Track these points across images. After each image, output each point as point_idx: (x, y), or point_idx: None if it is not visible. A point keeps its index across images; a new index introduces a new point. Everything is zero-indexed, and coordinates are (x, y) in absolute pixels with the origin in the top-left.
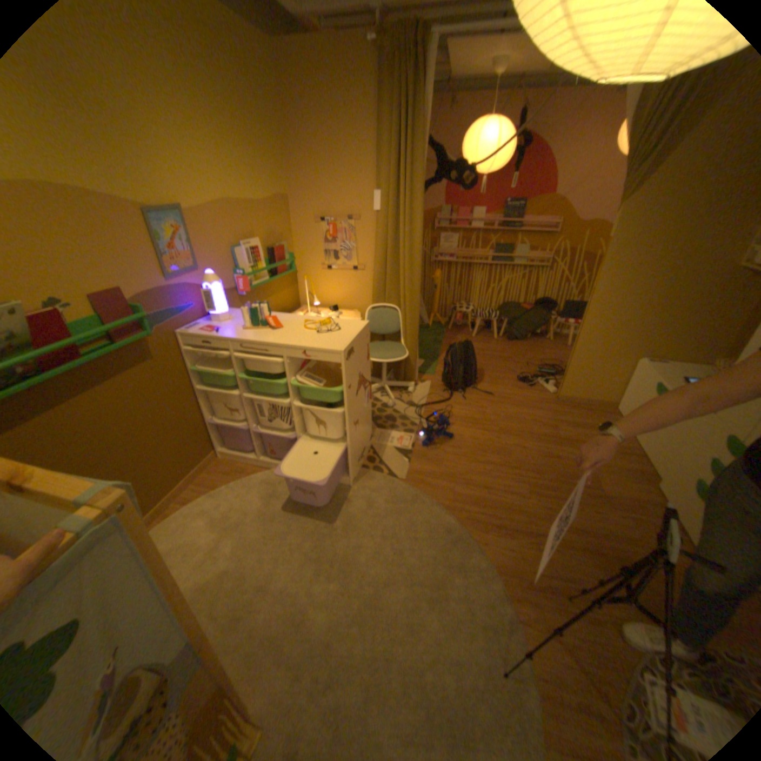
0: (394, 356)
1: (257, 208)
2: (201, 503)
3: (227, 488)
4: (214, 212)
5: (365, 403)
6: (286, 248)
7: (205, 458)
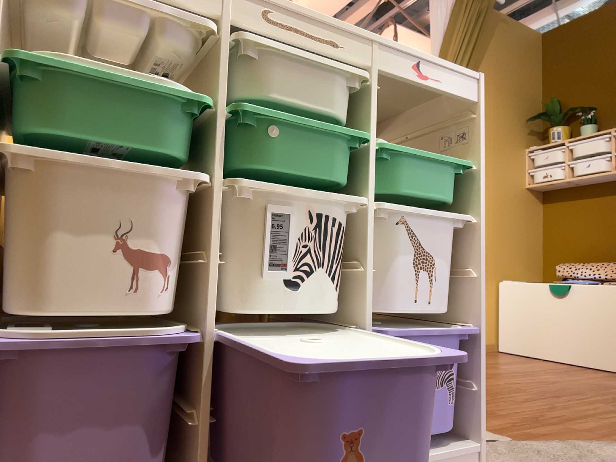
0: None
1: None
2: None
3: None
4: None
5: None
6: None
7: None
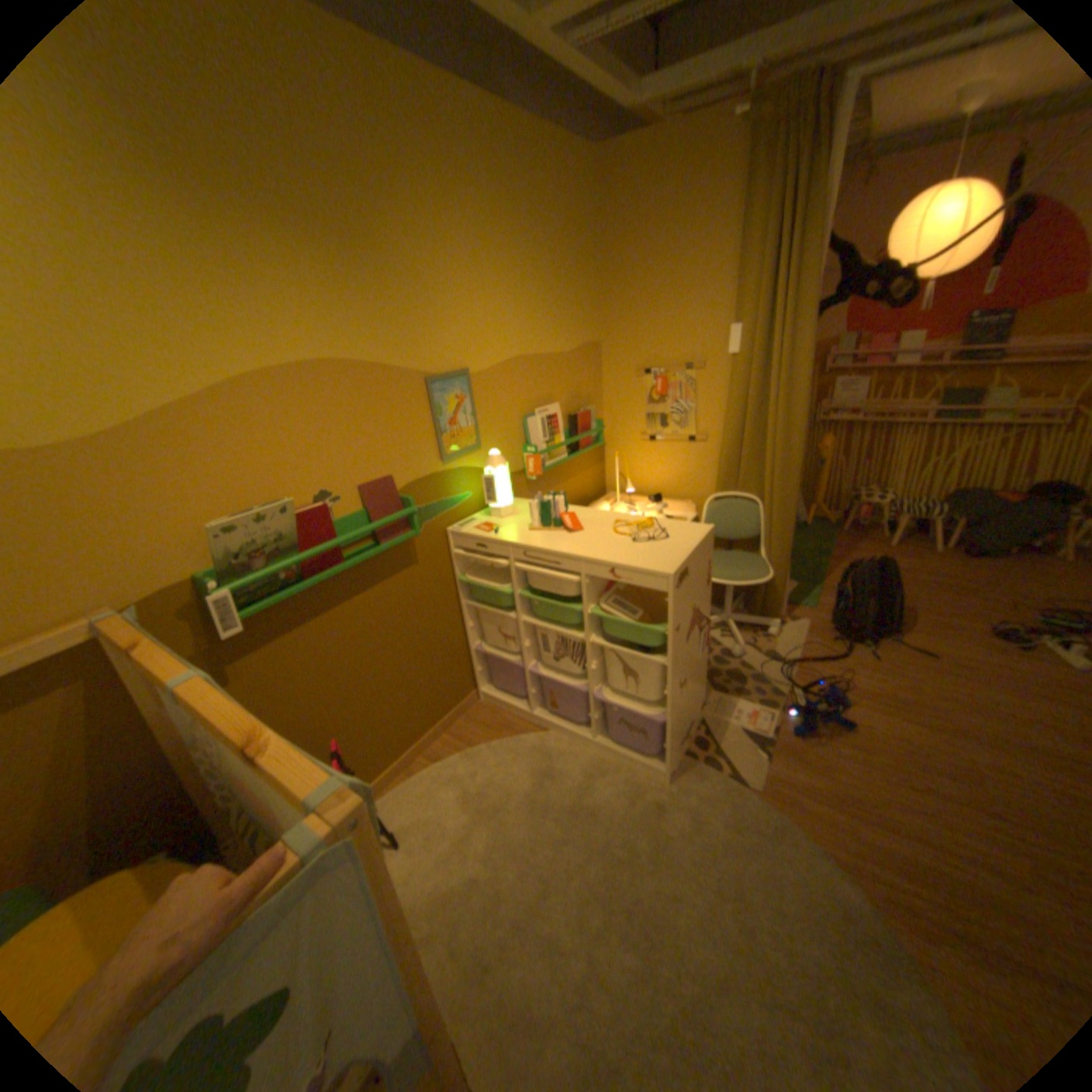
0: (750, 577)
1: (560, 363)
2: (453, 765)
3: (487, 748)
4: (507, 373)
5: (698, 653)
6: (592, 413)
7: (464, 698)
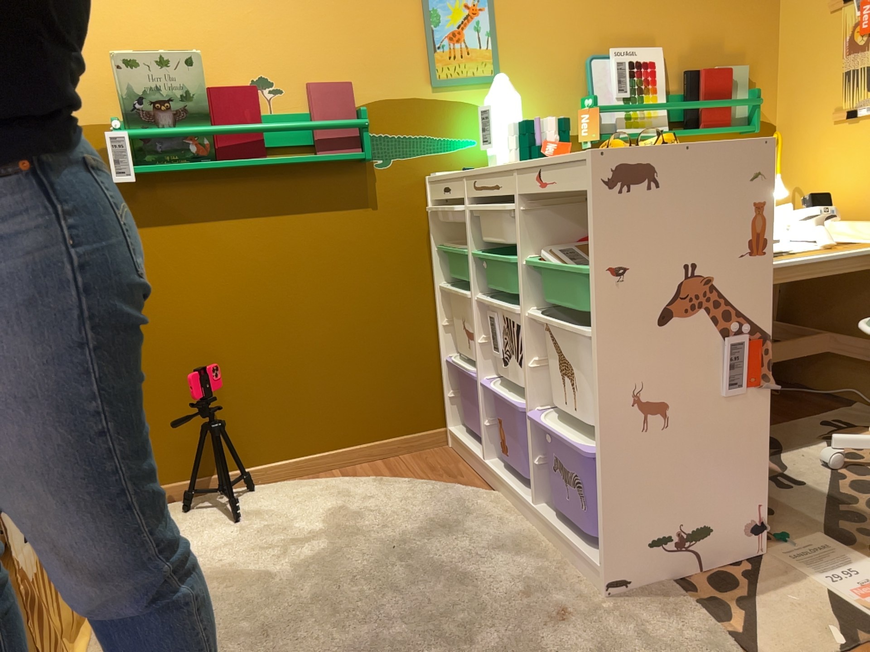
0: None
1: None
2: (359, 482)
3: (408, 482)
4: None
5: (721, 380)
6: (741, 77)
7: (425, 429)
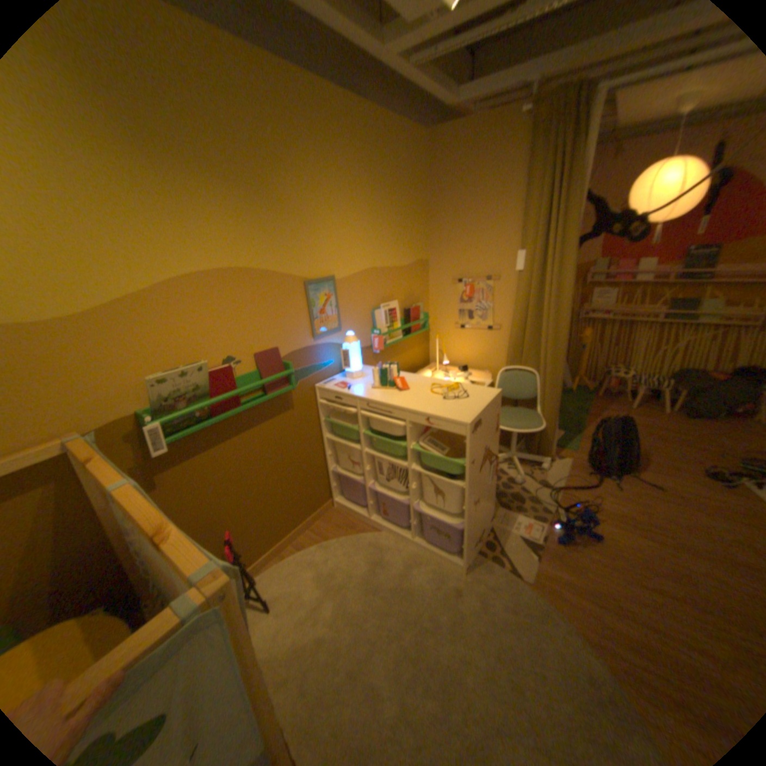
0: (528, 427)
1: (399, 274)
2: (312, 553)
3: (337, 542)
4: (361, 280)
5: (488, 480)
6: (421, 308)
7: (322, 505)
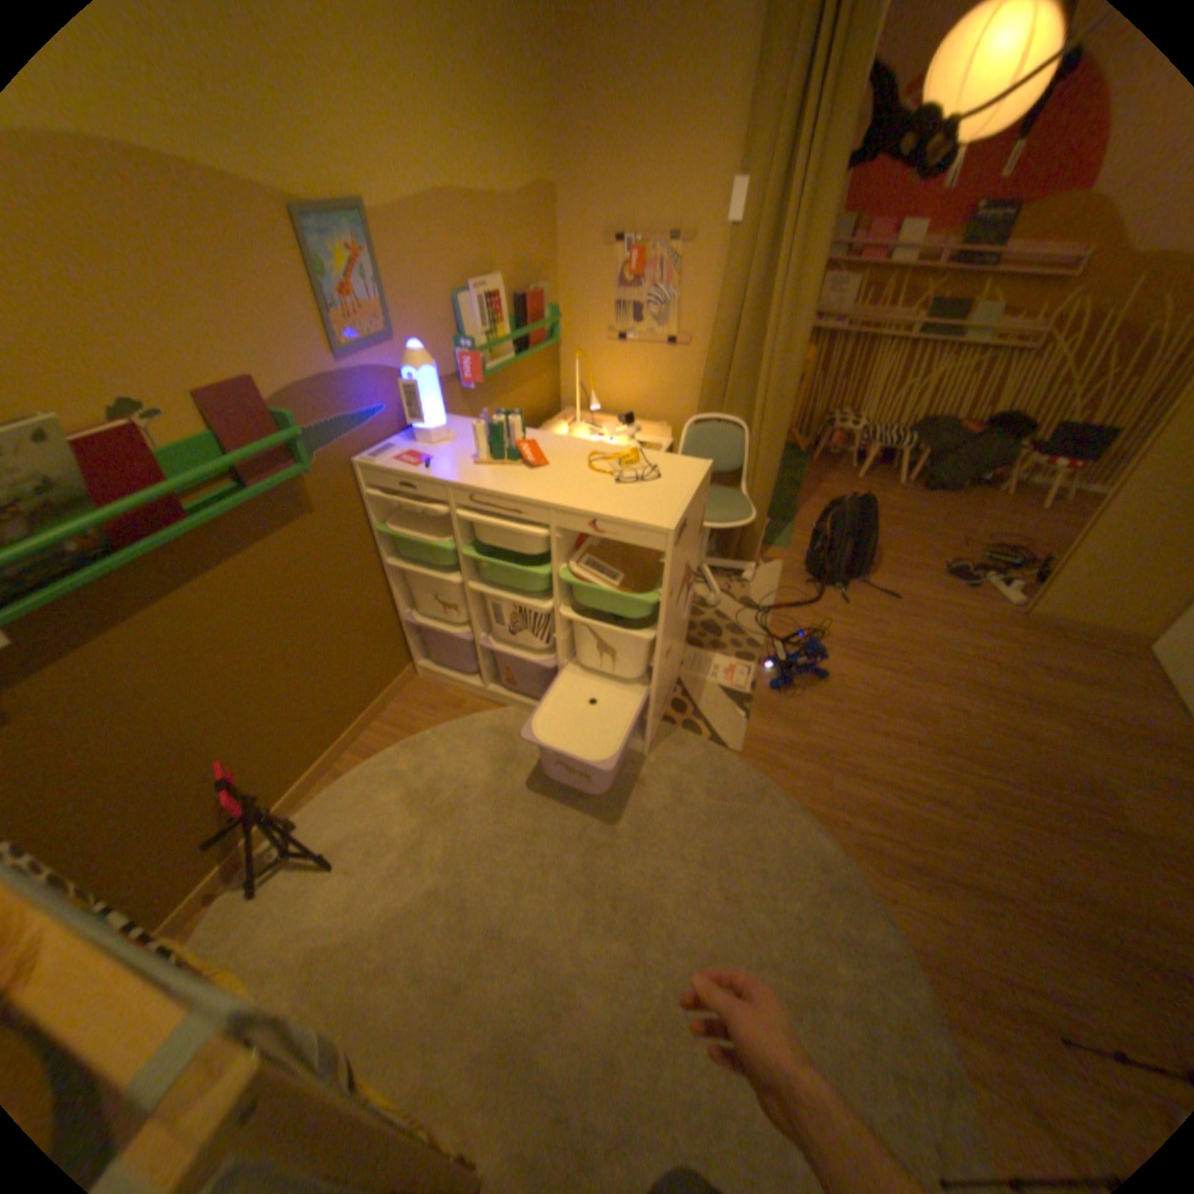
0: (732, 519)
1: (502, 212)
2: (392, 758)
3: (433, 734)
4: (425, 217)
5: (683, 613)
6: (546, 295)
7: (397, 676)
